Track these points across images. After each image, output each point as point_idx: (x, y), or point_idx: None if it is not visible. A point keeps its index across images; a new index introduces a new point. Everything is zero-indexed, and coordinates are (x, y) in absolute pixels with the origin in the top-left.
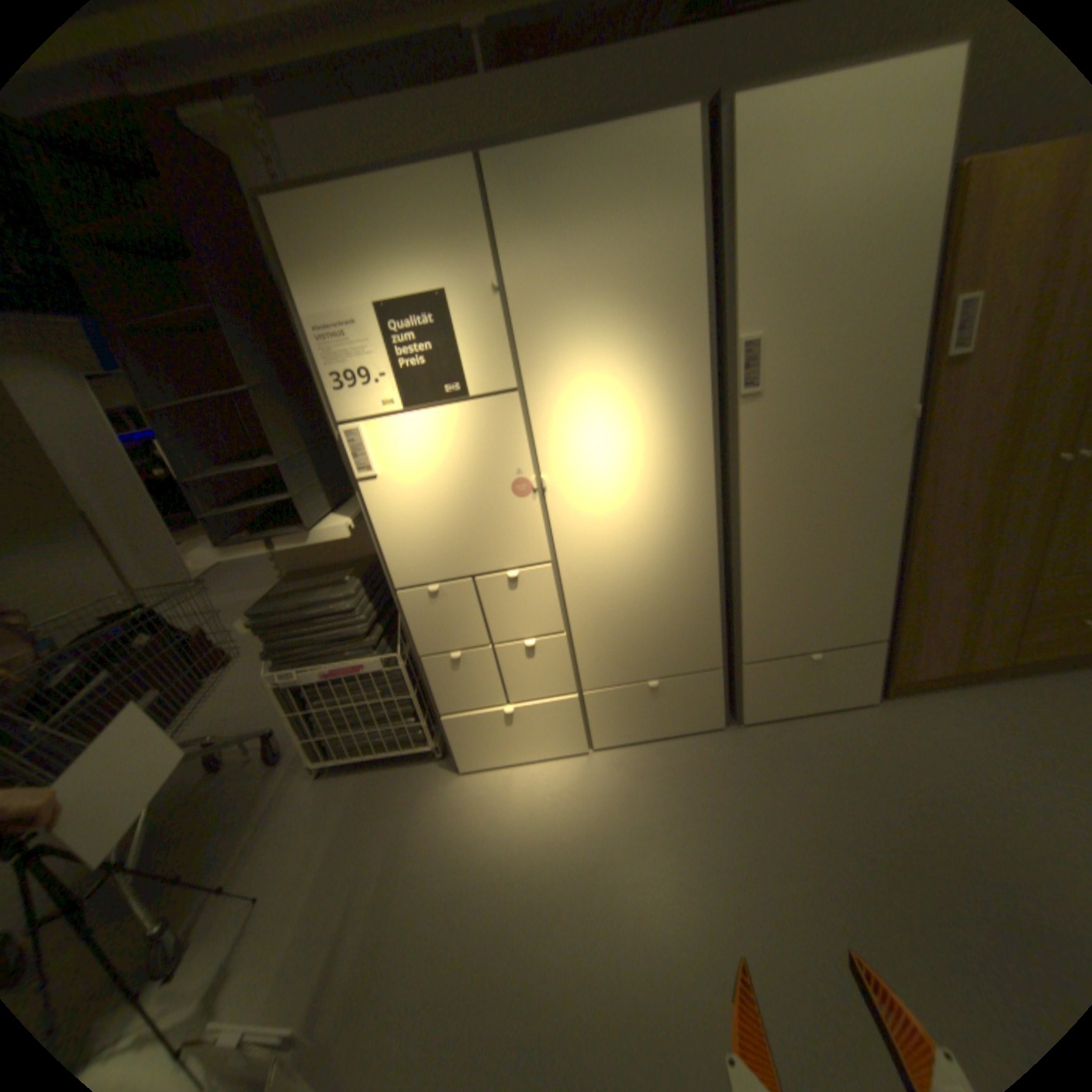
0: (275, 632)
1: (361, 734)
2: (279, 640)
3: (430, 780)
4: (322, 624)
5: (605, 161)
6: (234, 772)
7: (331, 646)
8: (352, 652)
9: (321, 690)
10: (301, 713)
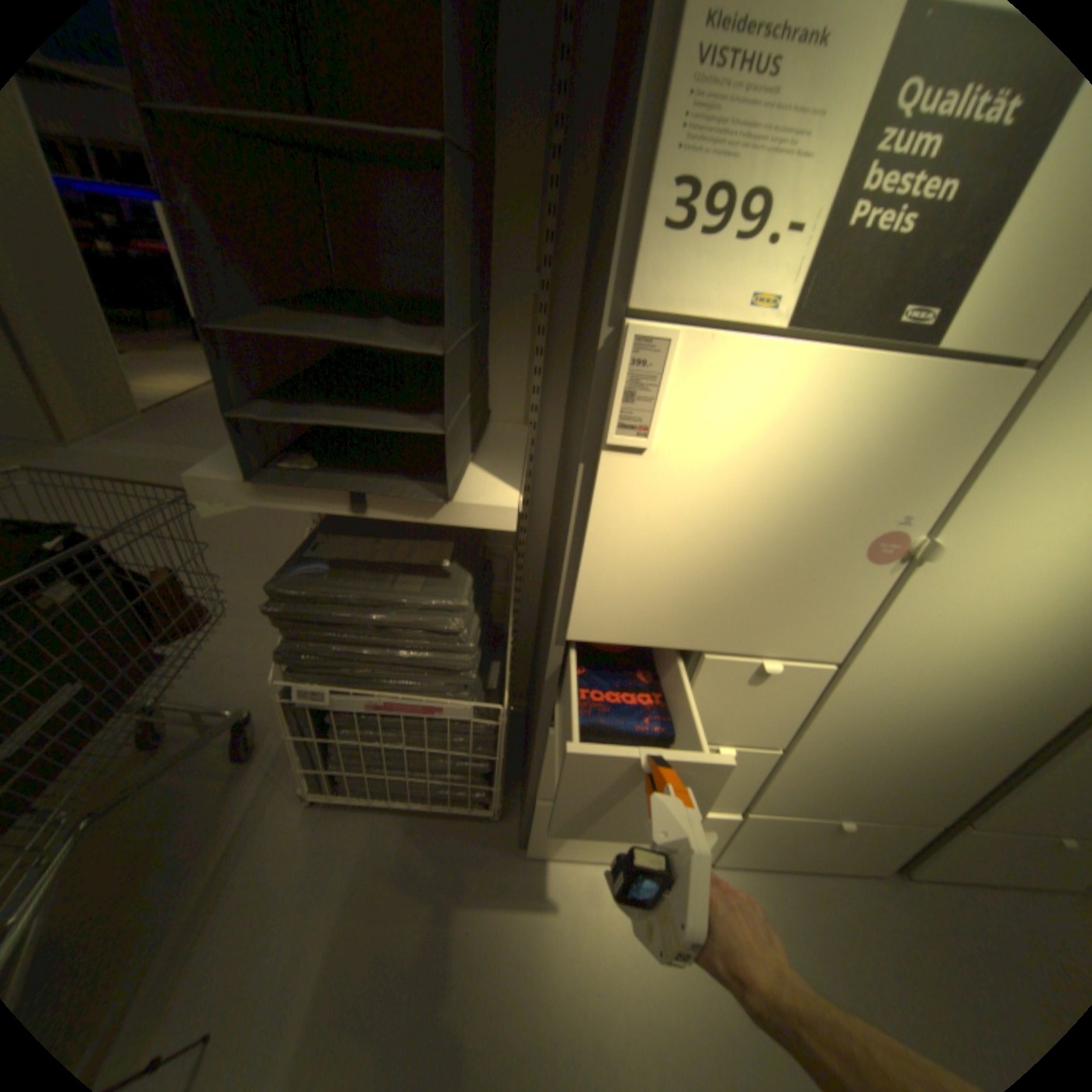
0: (311, 628)
1: (399, 780)
2: (313, 641)
3: (479, 856)
4: (397, 638)
5: None
6: (181, 757)
7: (399, 670)
8: (430, 684)
9: (359, 720)
10: (315, 738)
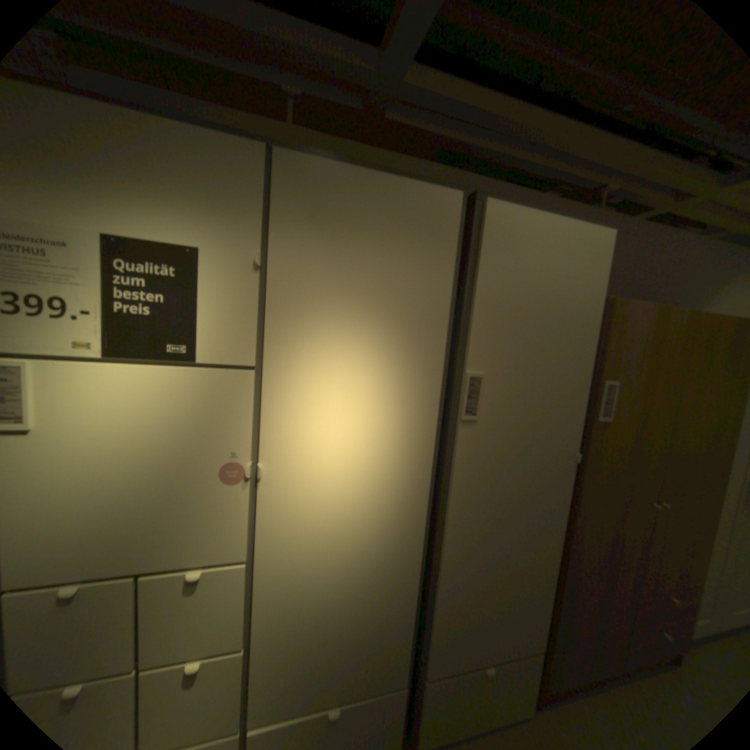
0: None
1: None
2: None
3: None
4: None
5: (387, 200)
6: None
7: None
8: None
9: None
10: None
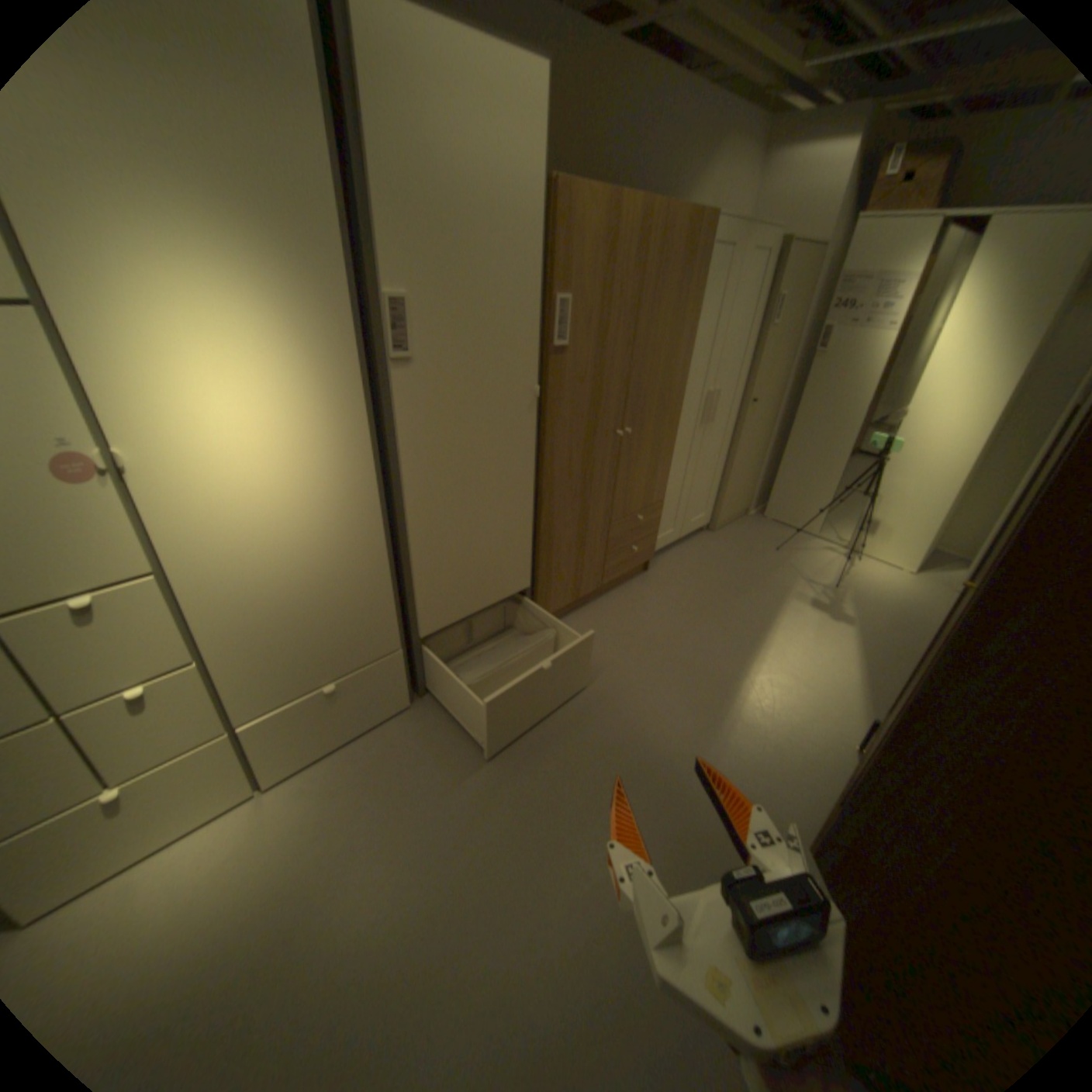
0: None
1: None
2: None
3: None
4: None
5: None
6: None
7: None
8: None
9: None
10: None
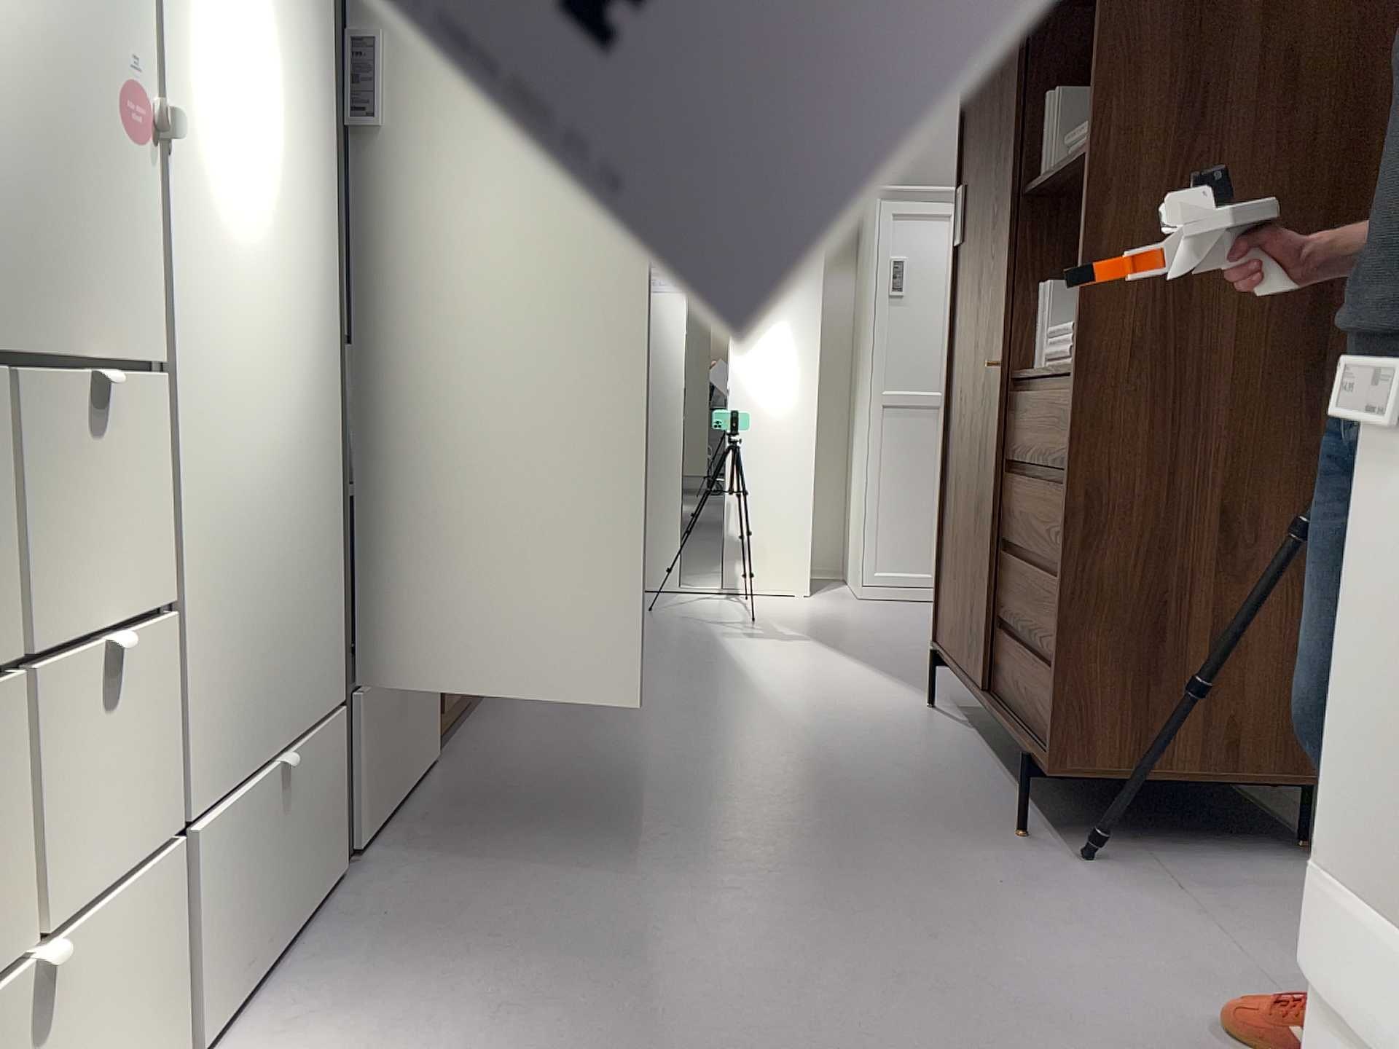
0: None
1: None
2: None
3: None
4: None
5: None
6: None
7: None
8: None
9: None
10: None
